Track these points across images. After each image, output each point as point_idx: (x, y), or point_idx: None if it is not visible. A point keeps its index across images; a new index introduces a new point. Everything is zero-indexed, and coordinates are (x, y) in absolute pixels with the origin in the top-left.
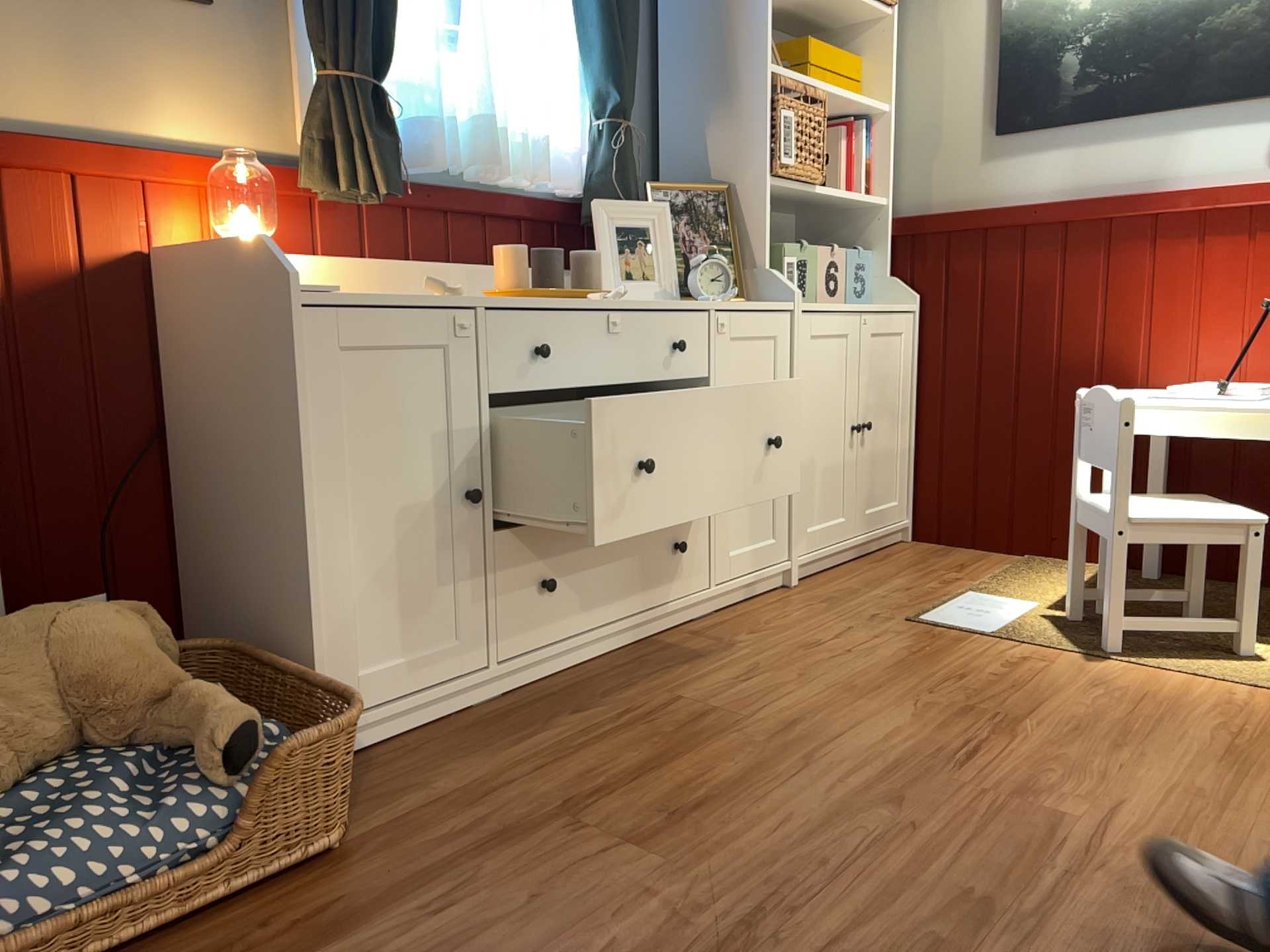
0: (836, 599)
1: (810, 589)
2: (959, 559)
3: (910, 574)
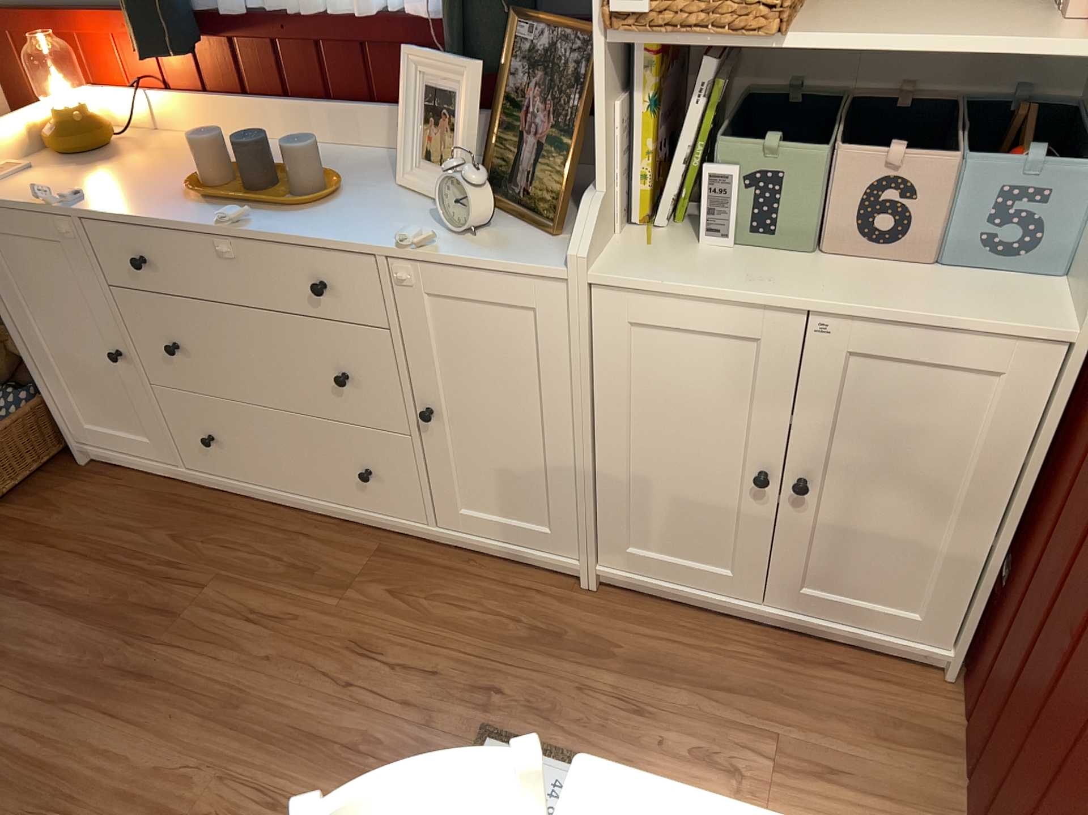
0: (552, 636)
1: (589, 604)
2: (868, 759)
3: (725, 699)
